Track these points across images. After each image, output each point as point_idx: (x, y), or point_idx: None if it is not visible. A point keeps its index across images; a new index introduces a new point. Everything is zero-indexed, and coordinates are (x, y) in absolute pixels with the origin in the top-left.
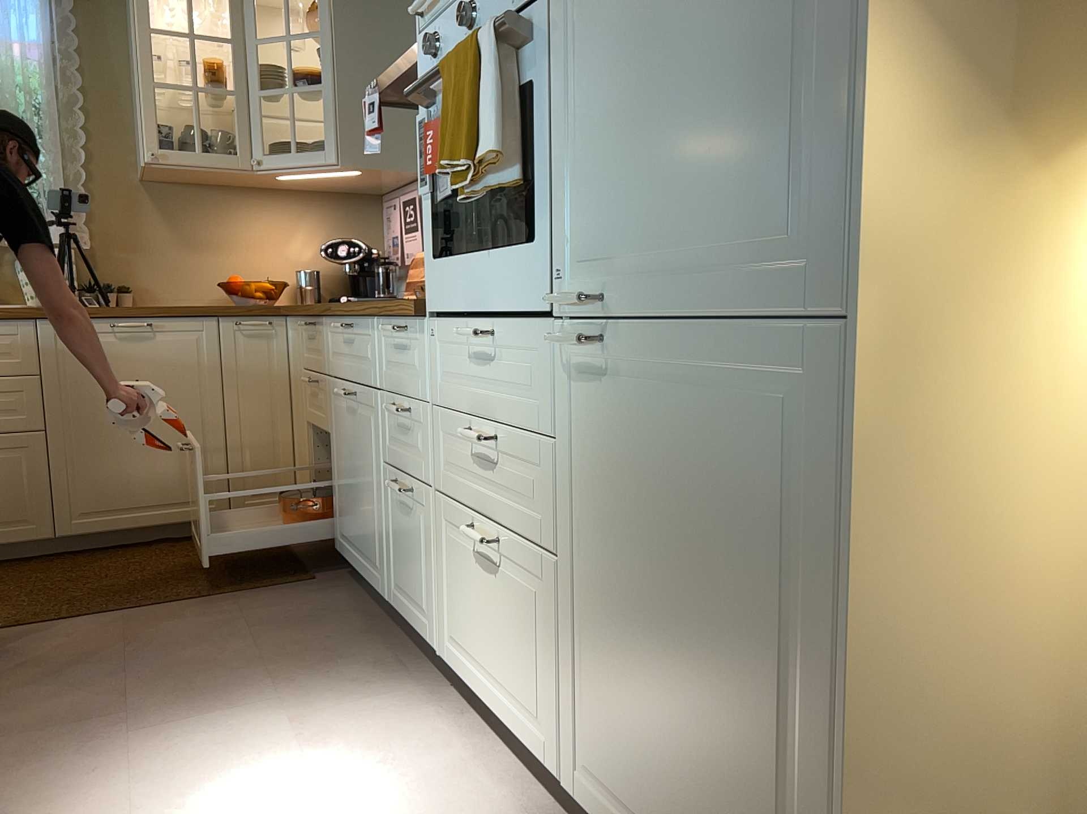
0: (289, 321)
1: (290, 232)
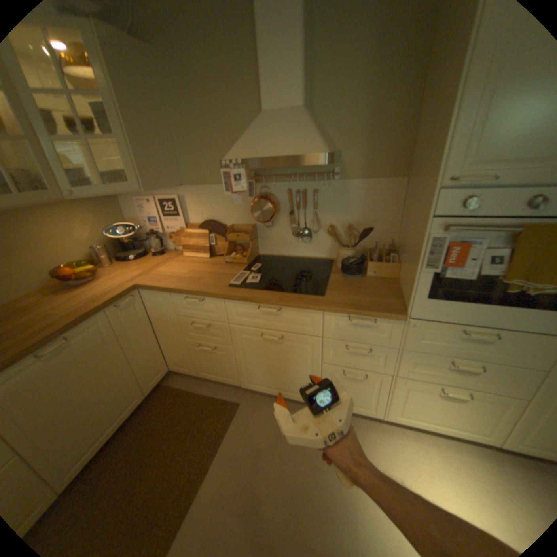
0: (148, 291)
1: (72, 224)
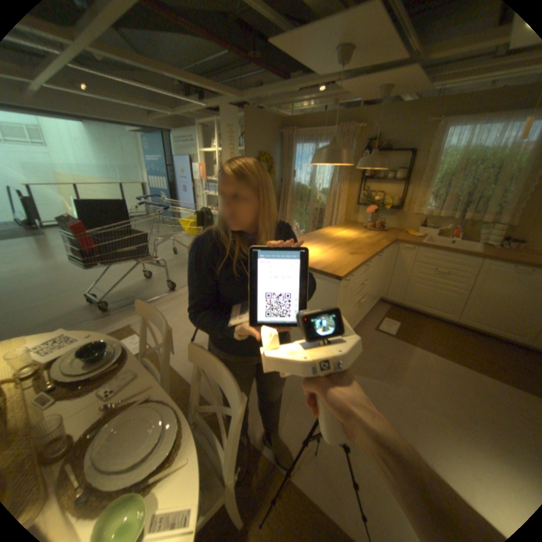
0: None
1: None
